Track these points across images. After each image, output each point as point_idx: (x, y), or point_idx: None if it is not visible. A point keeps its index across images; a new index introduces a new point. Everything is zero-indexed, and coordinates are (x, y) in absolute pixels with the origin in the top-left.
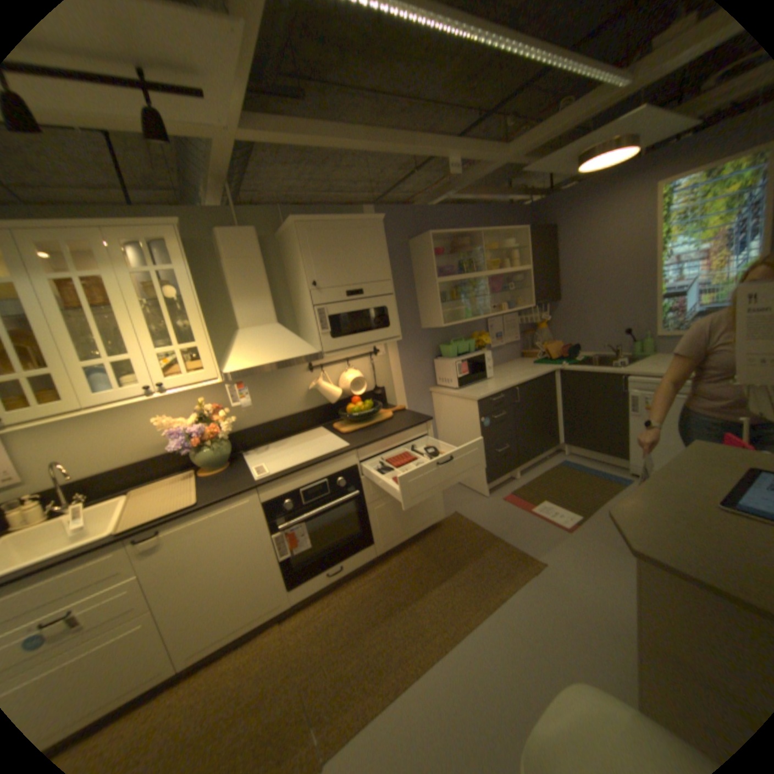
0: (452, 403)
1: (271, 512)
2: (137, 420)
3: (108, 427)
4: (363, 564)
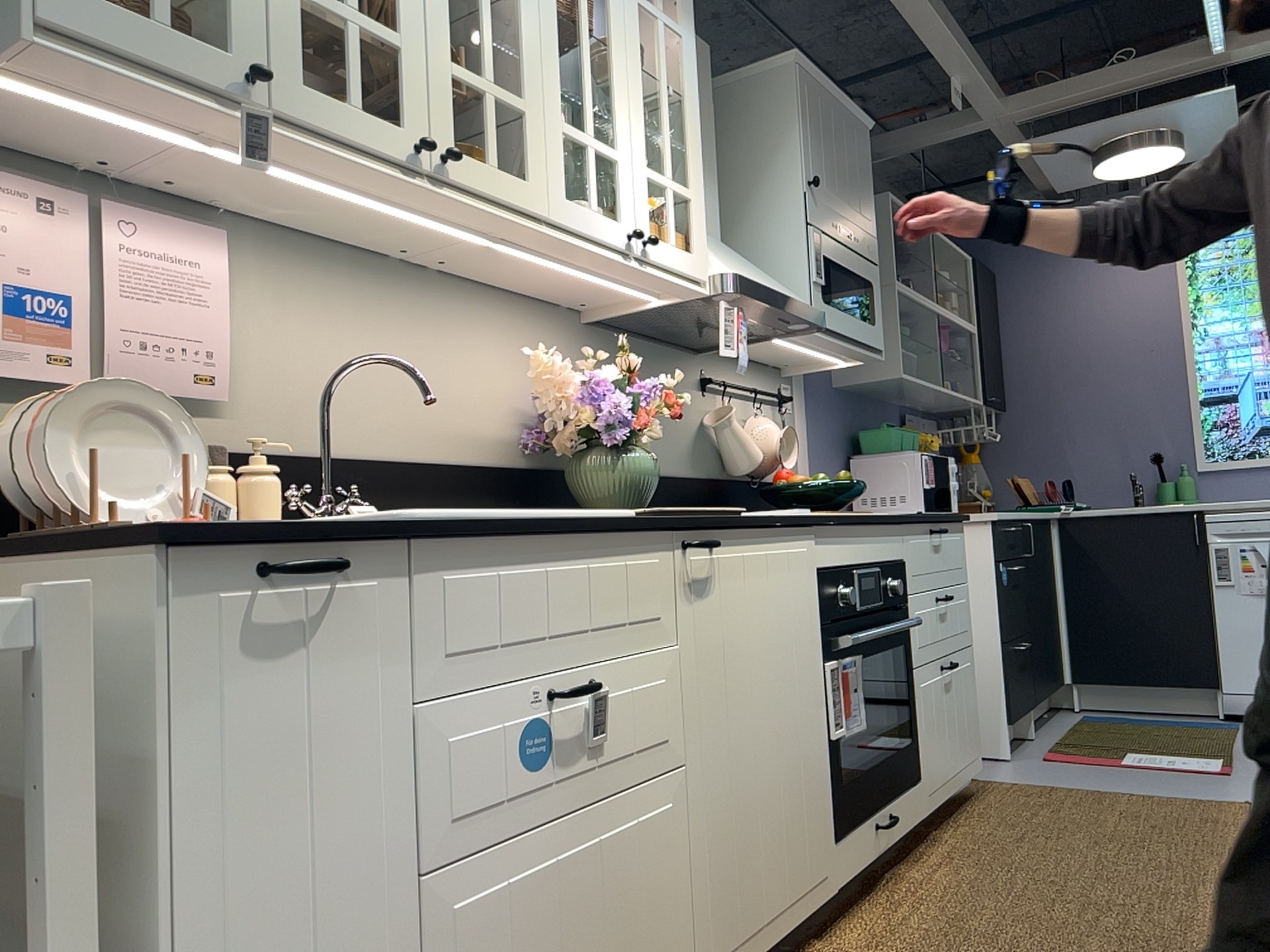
0: None
1: (827, 600)
2: (452, 351)
3: (403, 342)
4: (912, 828)
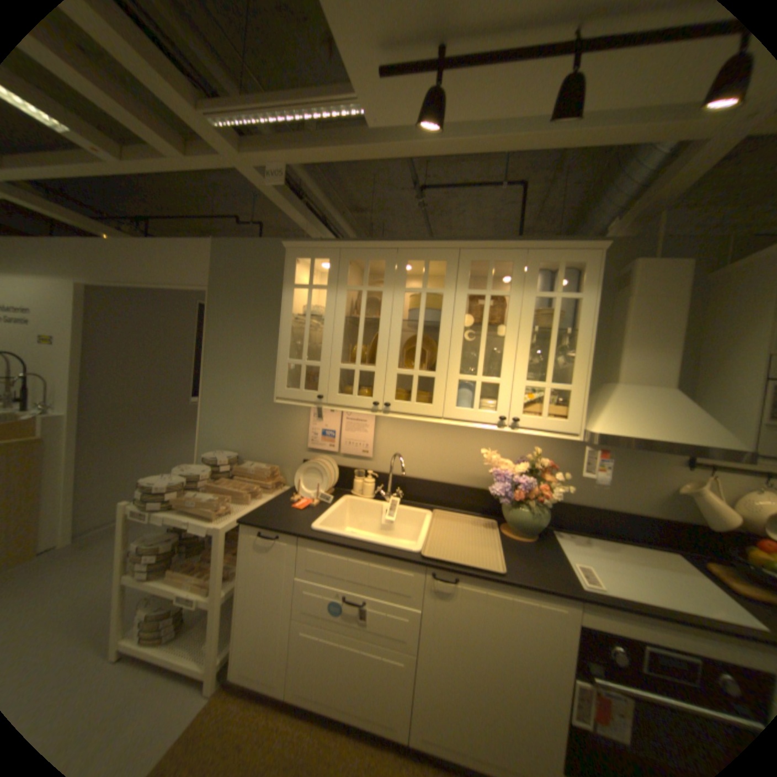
0: None
1: (589, 648)
2: (466, 443)
3: (441, 439)
4: None
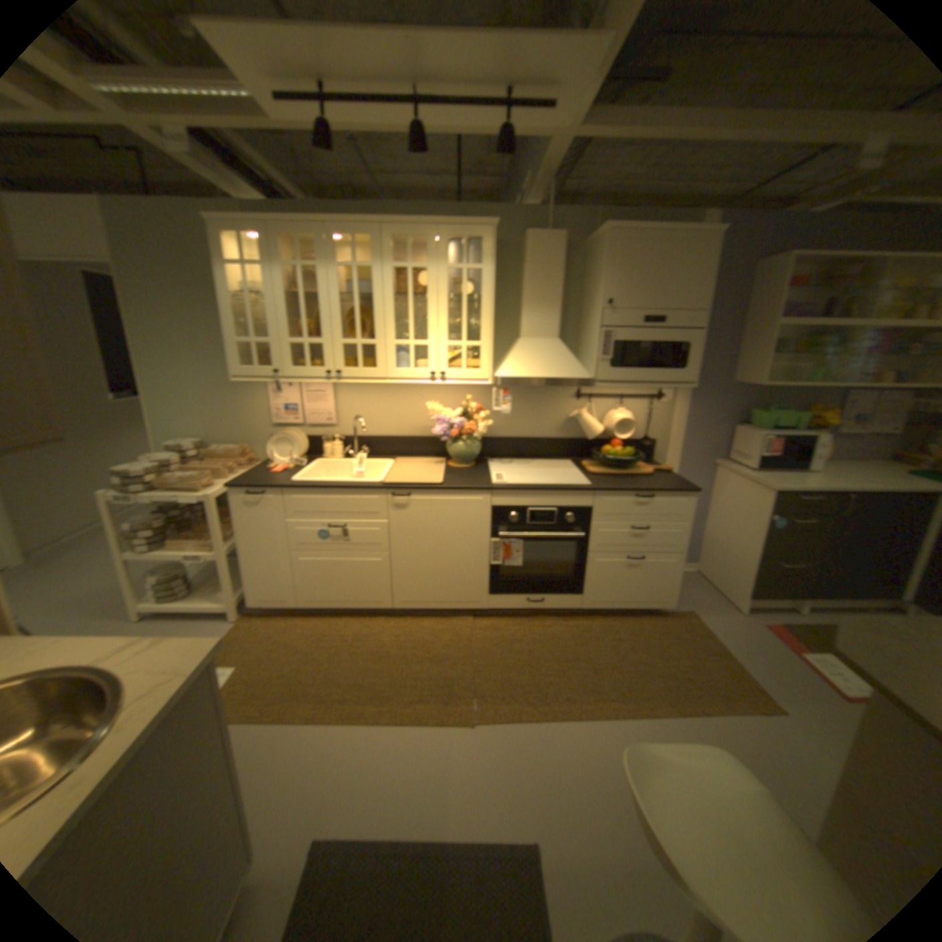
0: (741, 485)
1: (496, 518)
2: (415, 401)
3: (394, 401)
4: (565, 609)
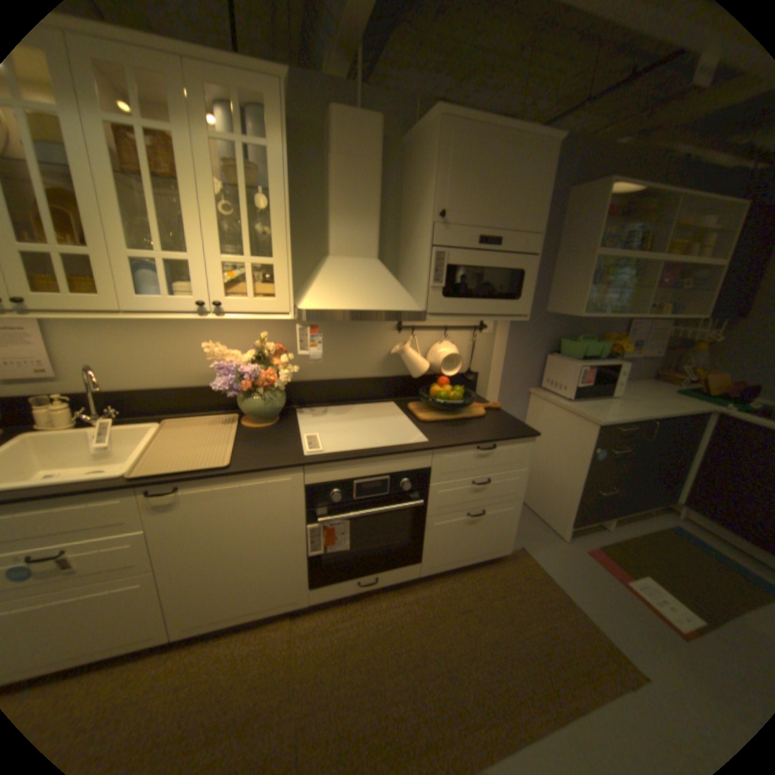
0: (559, 415)
1: (313, 498)
2: (188, 338)
3: (155, 338)
4: (402, 582)
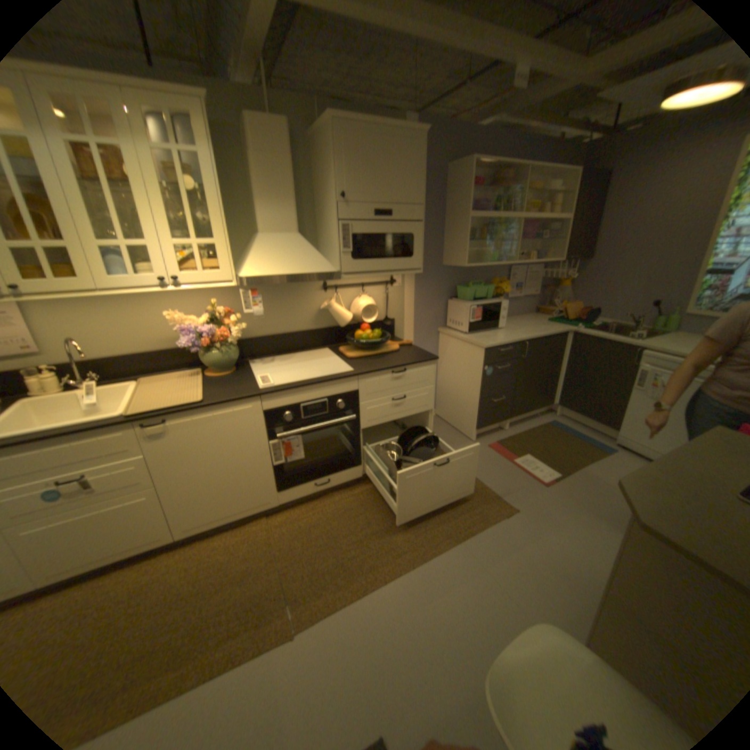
0: (459, 346)
1: (271, 421)
2: (150, 311)
3: (122, 314)
4: (349, 481)
